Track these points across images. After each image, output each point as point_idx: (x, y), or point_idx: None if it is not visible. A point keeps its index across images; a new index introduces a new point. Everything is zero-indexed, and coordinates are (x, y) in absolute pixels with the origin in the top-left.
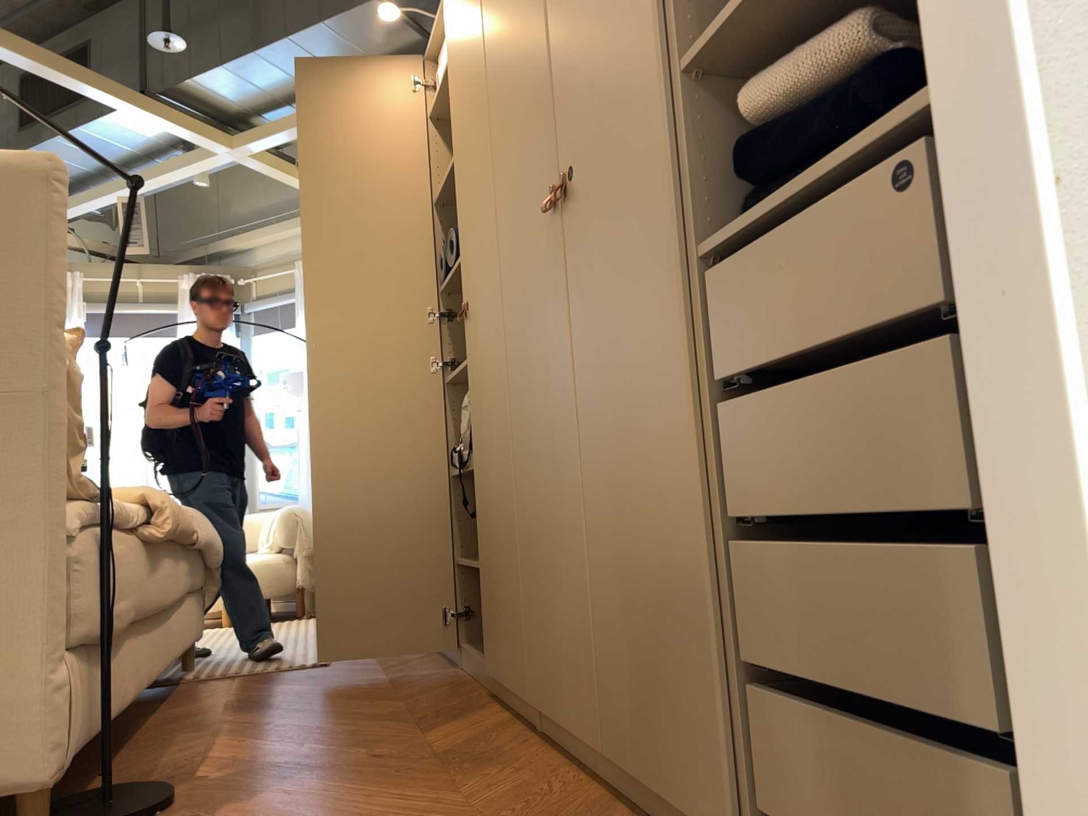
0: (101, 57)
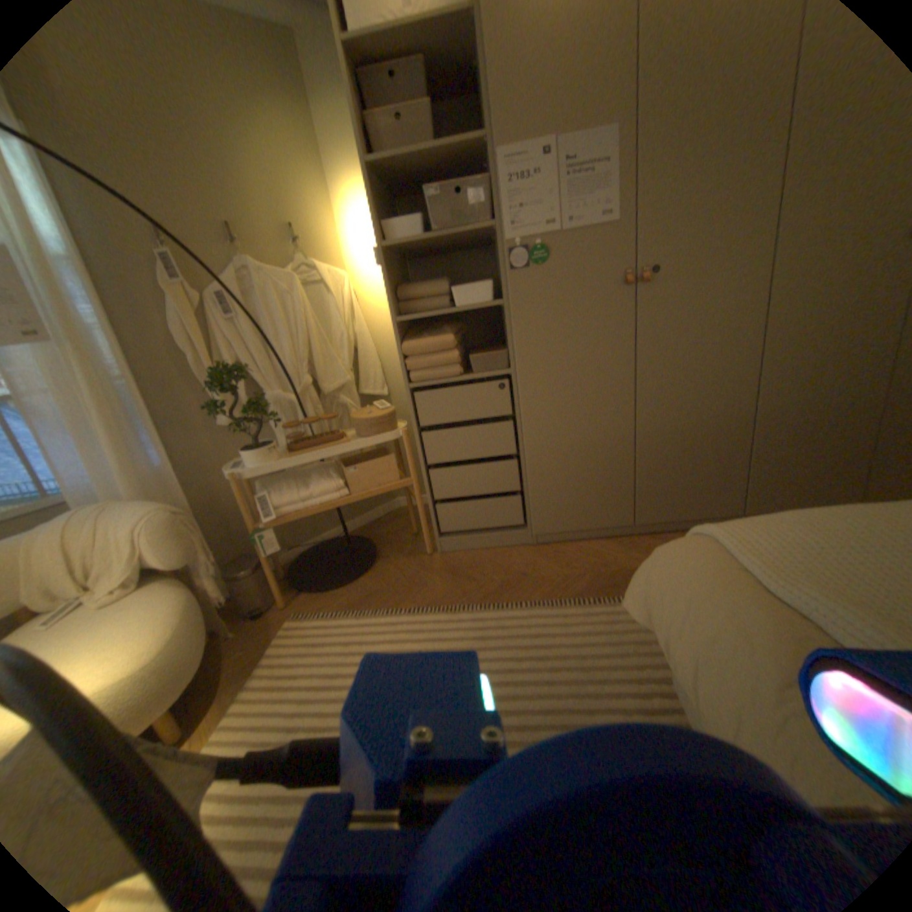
0: None
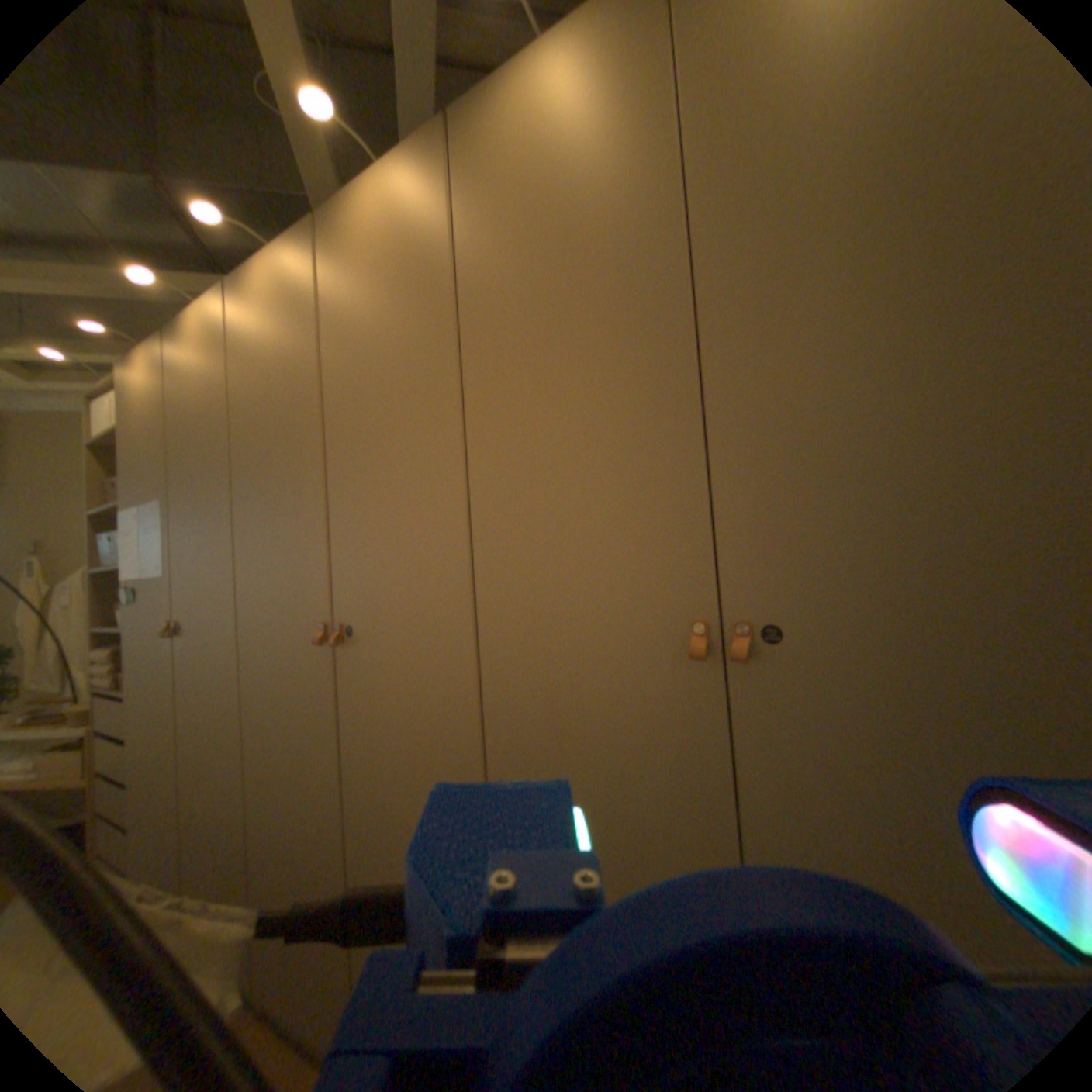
0: None
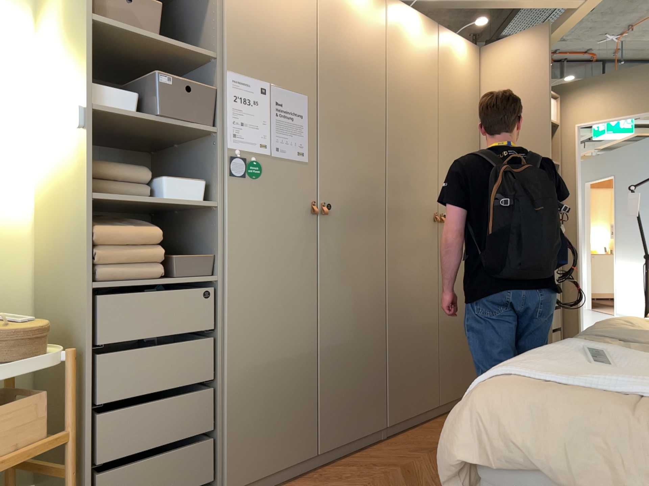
0: None
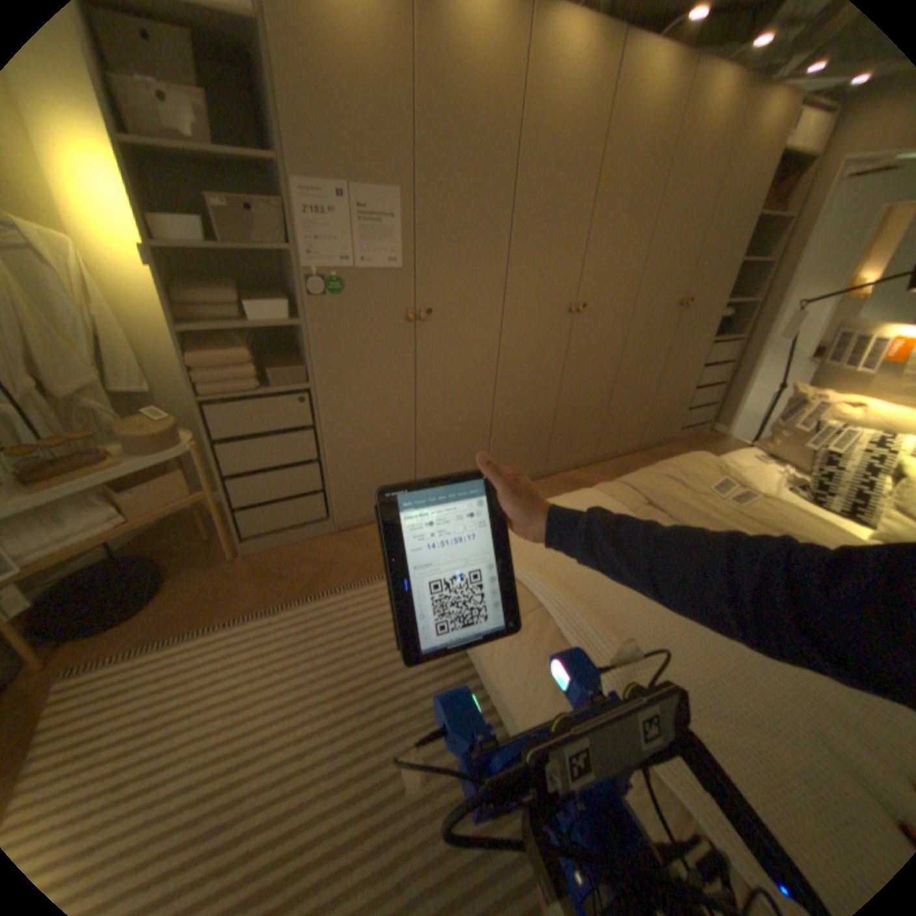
0: None
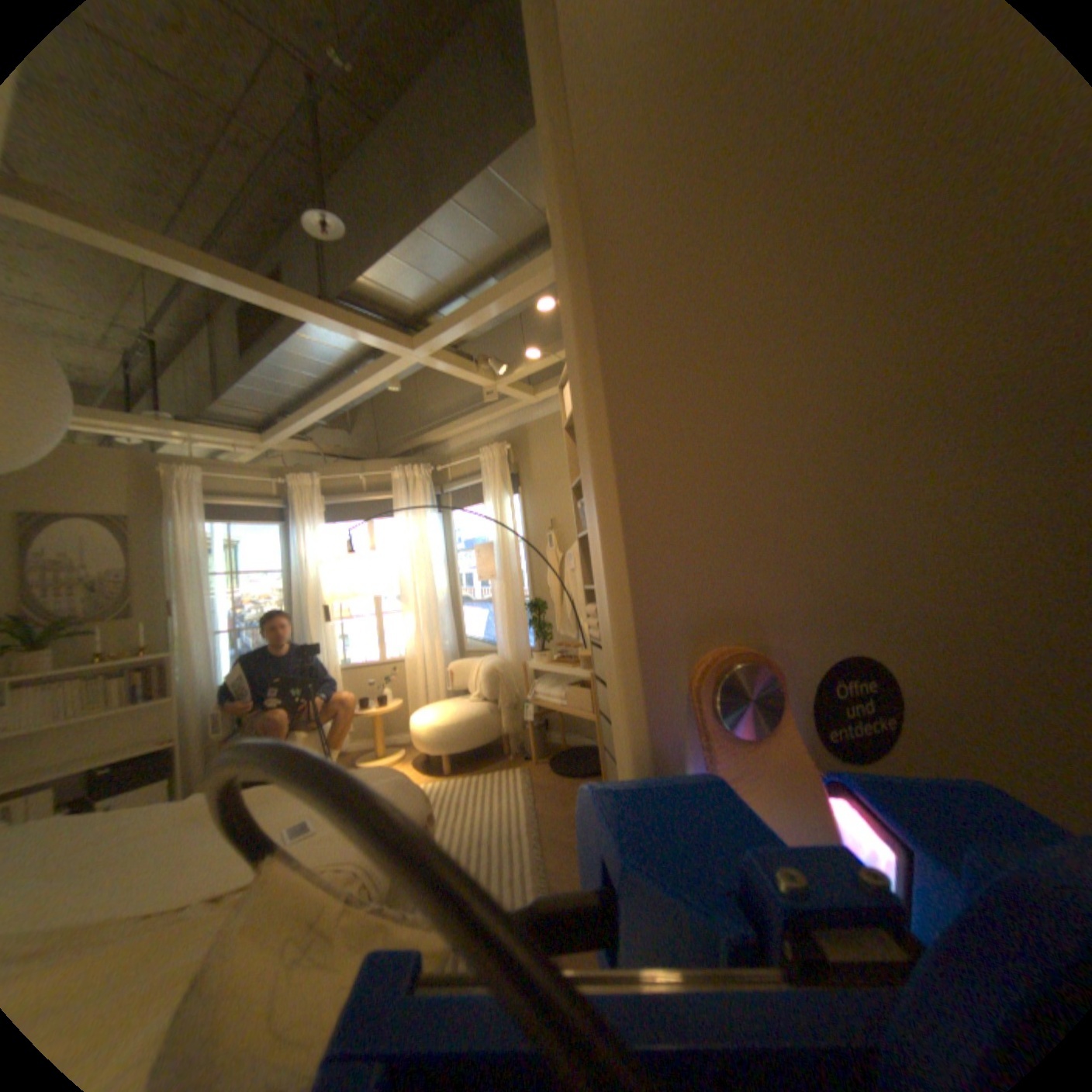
0: (286, 275)
